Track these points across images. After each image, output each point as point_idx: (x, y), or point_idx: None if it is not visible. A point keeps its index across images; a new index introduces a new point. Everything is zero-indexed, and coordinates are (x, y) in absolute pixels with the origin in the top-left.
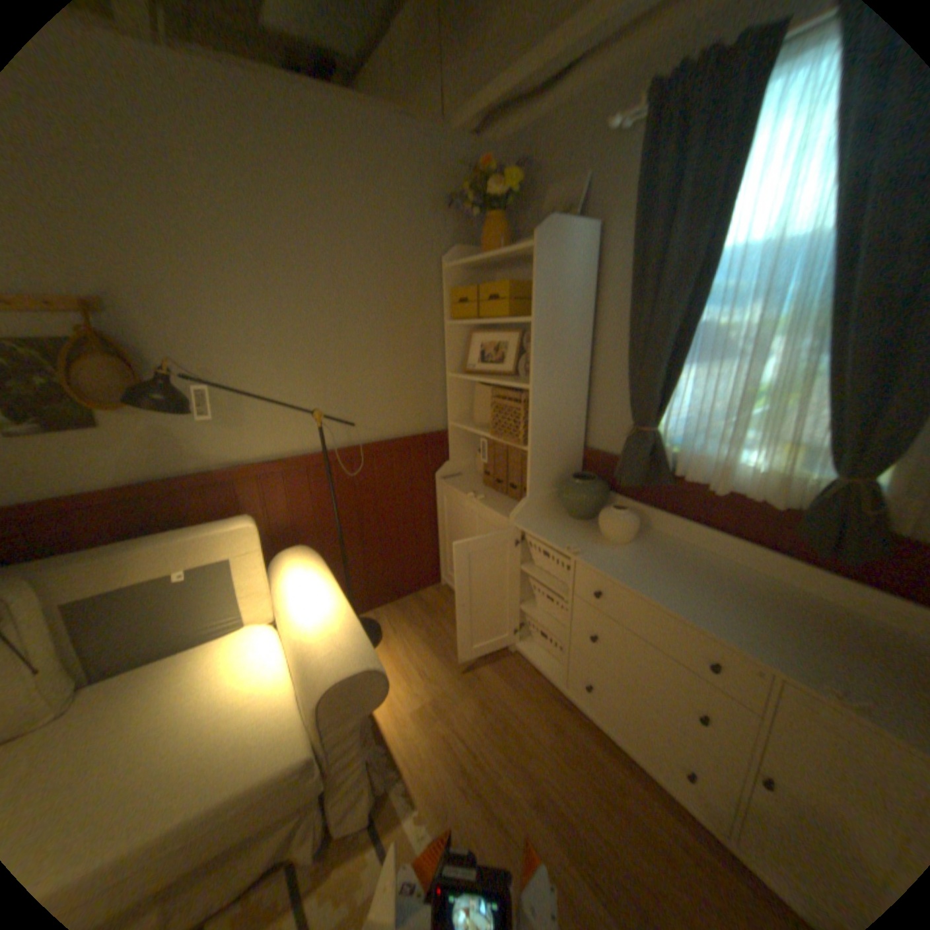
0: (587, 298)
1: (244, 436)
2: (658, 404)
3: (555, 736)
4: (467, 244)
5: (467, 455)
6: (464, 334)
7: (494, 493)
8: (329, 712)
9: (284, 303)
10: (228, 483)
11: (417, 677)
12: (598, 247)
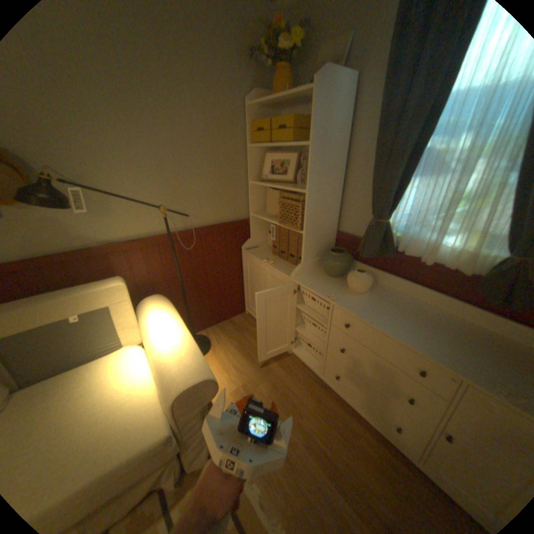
0: (346, 130)
1: (113, 223)
2: (391, 204)
3: (316, 404)
4: (262, 89)
5: (261, 235)
6: (260, 155)
7: (279, 260)
8: (180, 407)
9: (134, 128)
10: (104, 255)
11: (233, 371)
12: (355, 92)
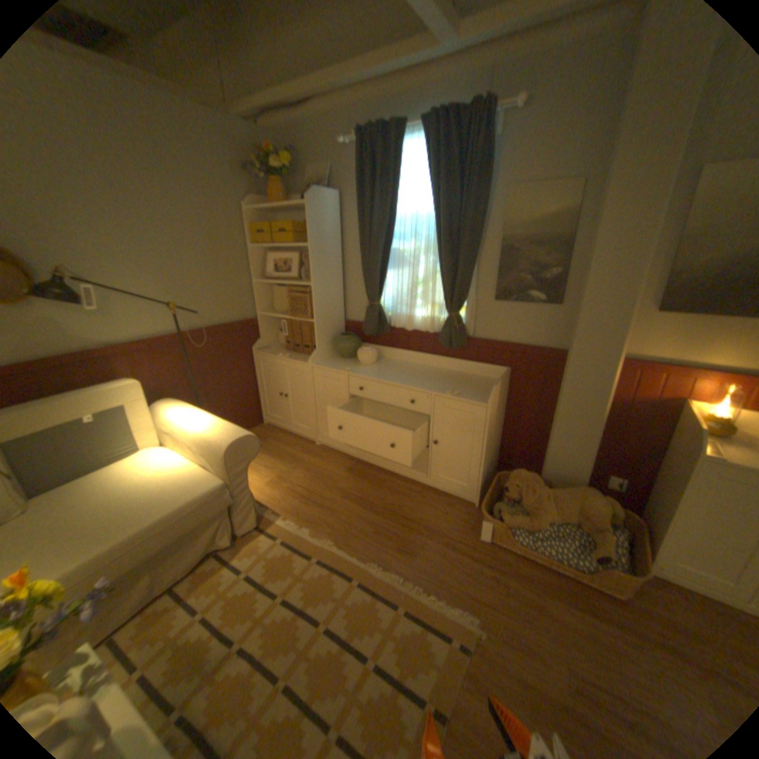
0: (337, 235)
1: (114, 324)
2: (378, 291)
3: (349, 472)
4: (257, 196)
5: (271, 336)
6: (261, 255)
7: (295, 354)
8: (231, 458)
9: (135, 231)
10: (105, 359)
11: (263, 469)
12: (339, 207)
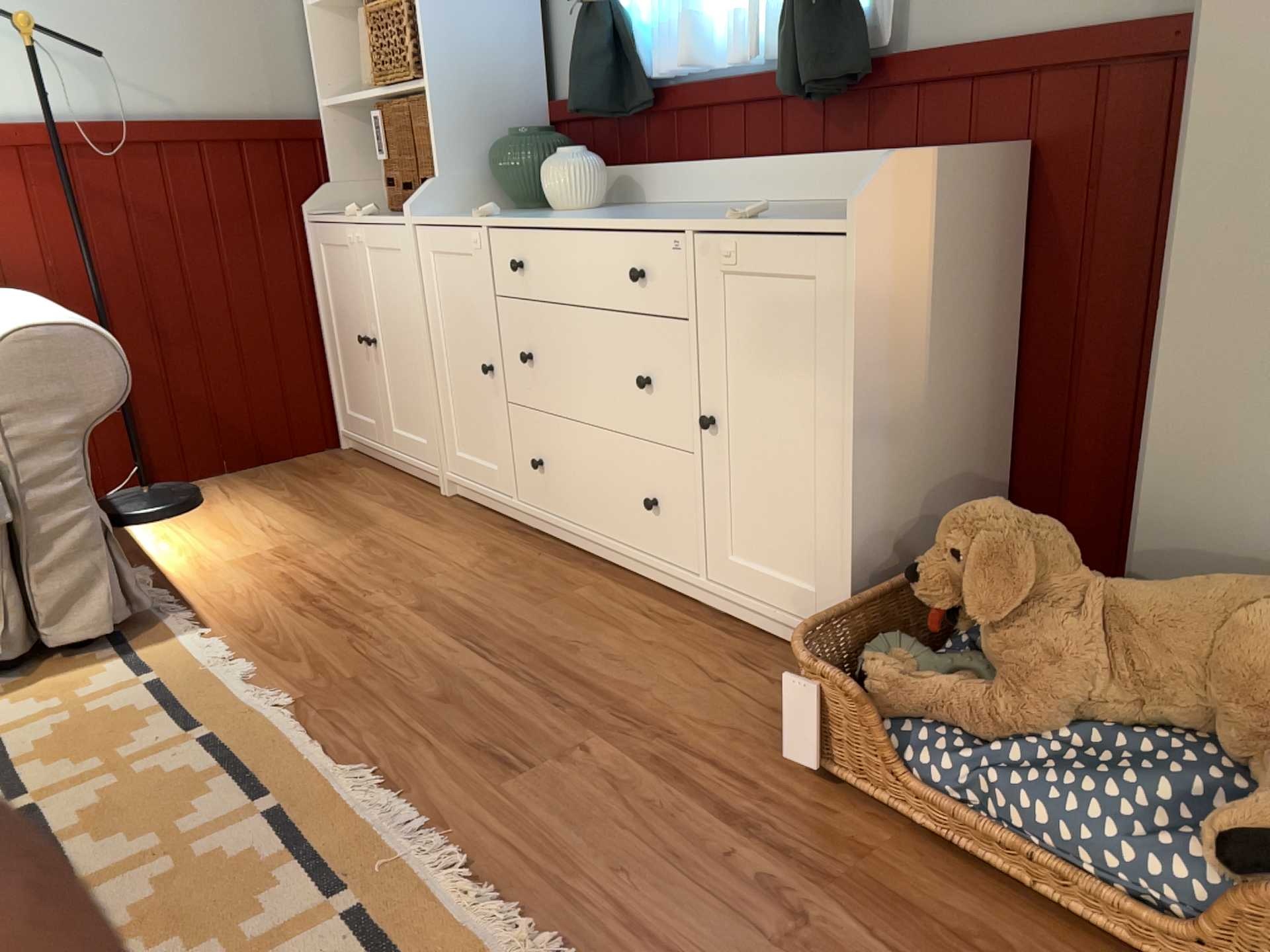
0: None
1: None
2: None
3: (482, 557)
4: None
5: (366, 182)
6: None
7: (399, 216)
8: (11, 382)
9: None
10: None
11: (256, 533)
12: None
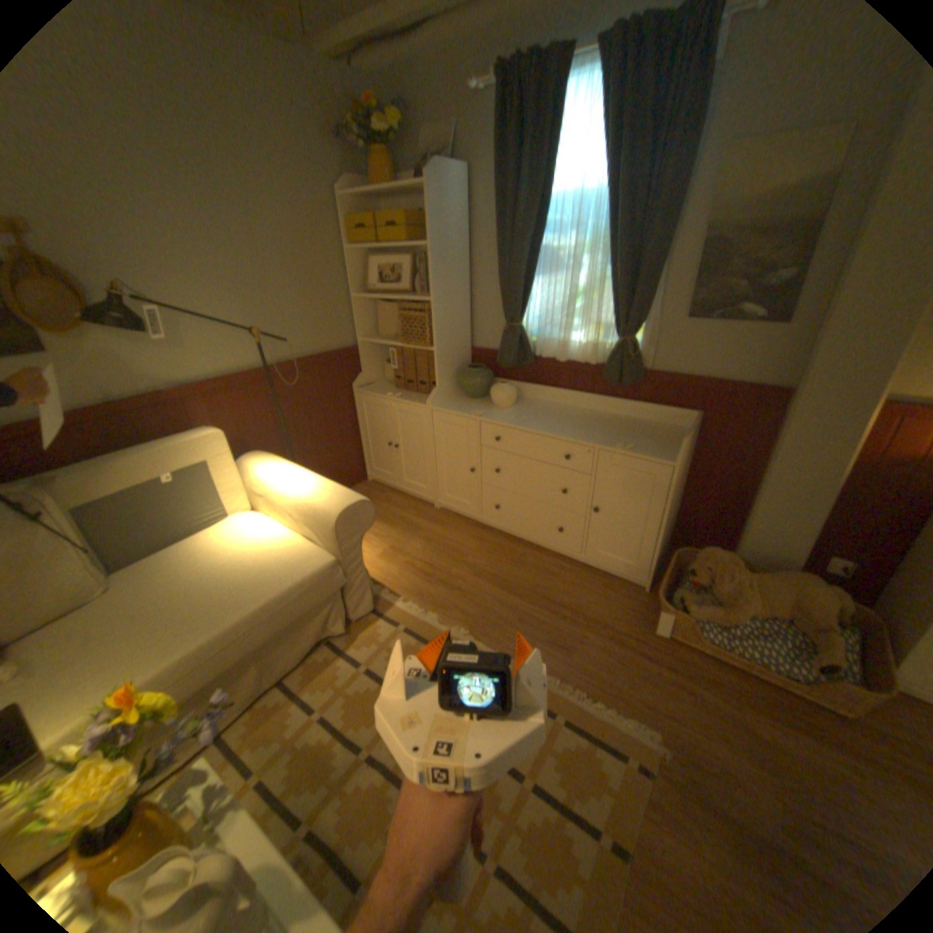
0: (463, 228)
1: (185, 356)
2: (520, 306)
3: (479, 543)
4: (353, 174)
5: (375, 368)
6: (361, 259)
7: (407, 392)
8: (342, 528)
9: (202, 228)
10: (178, 402)
11: (372, 537)
12: (466, 186)
